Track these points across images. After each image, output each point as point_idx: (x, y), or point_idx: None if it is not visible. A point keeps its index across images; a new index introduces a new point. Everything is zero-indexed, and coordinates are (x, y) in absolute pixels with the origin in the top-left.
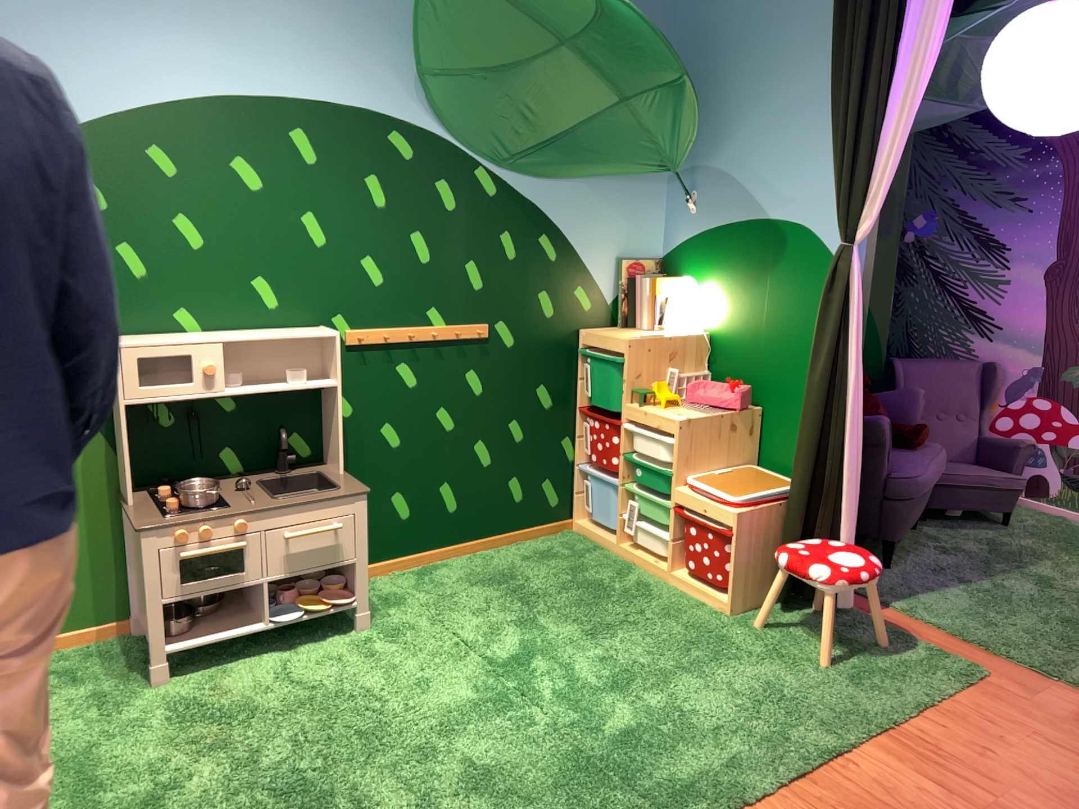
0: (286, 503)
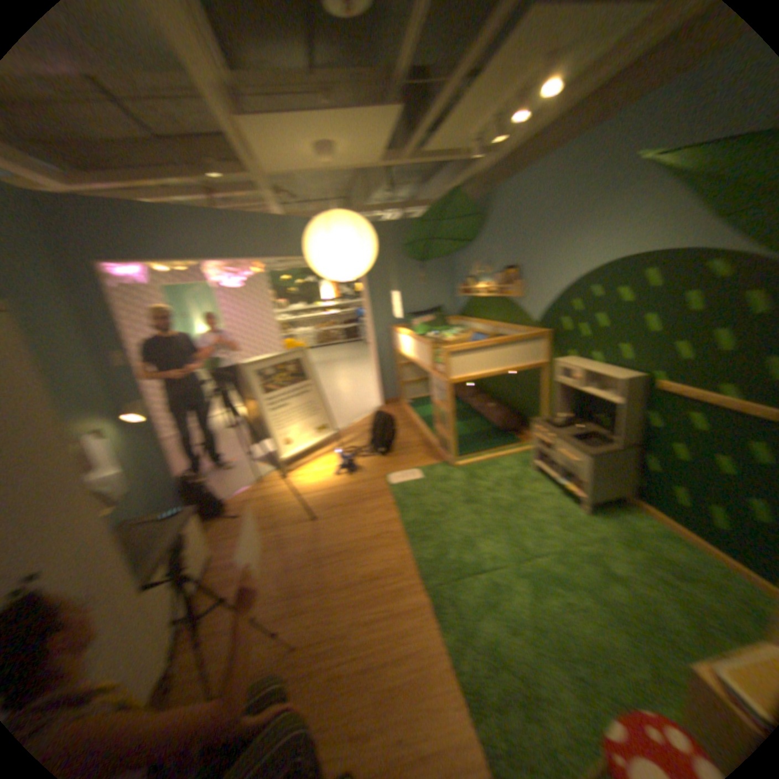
0: (567, 439)
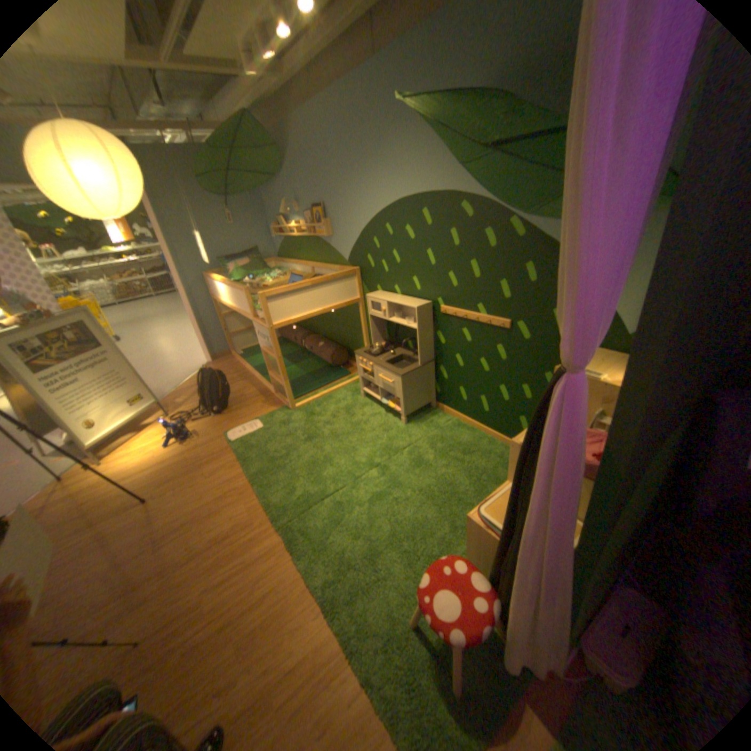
0: (381, 365)
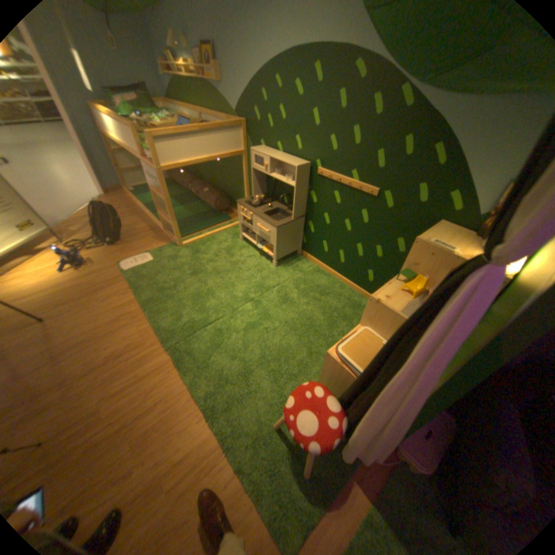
0: (260, 216)
